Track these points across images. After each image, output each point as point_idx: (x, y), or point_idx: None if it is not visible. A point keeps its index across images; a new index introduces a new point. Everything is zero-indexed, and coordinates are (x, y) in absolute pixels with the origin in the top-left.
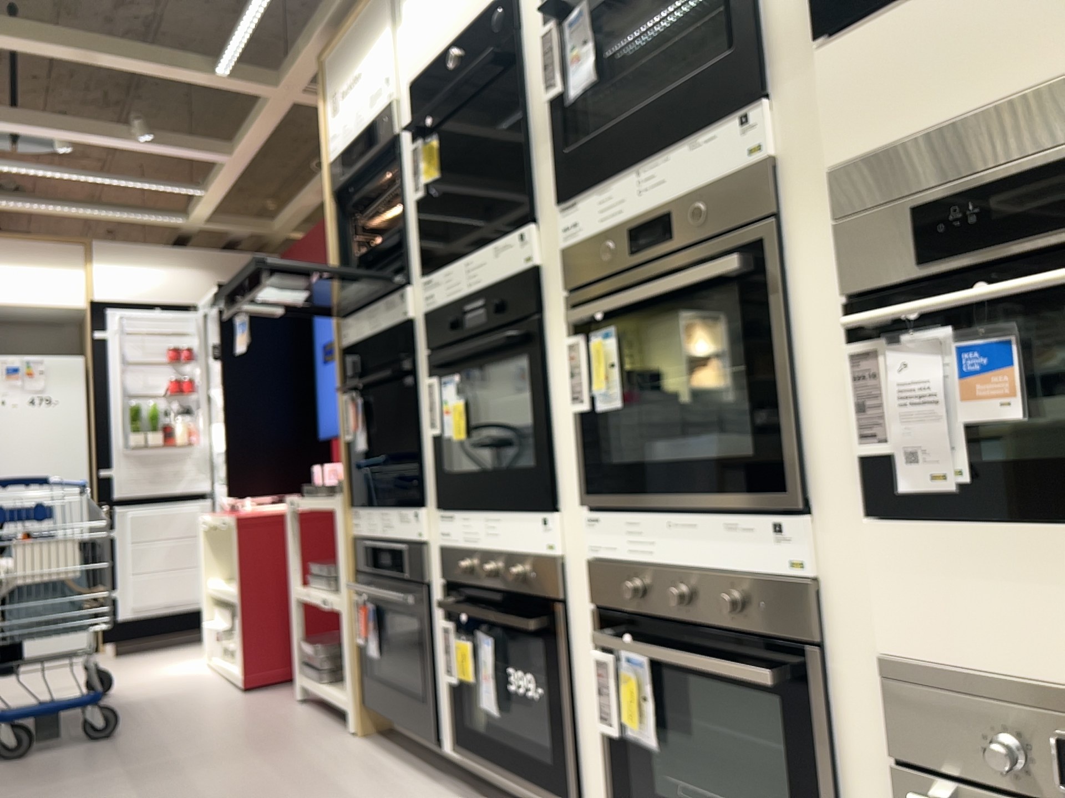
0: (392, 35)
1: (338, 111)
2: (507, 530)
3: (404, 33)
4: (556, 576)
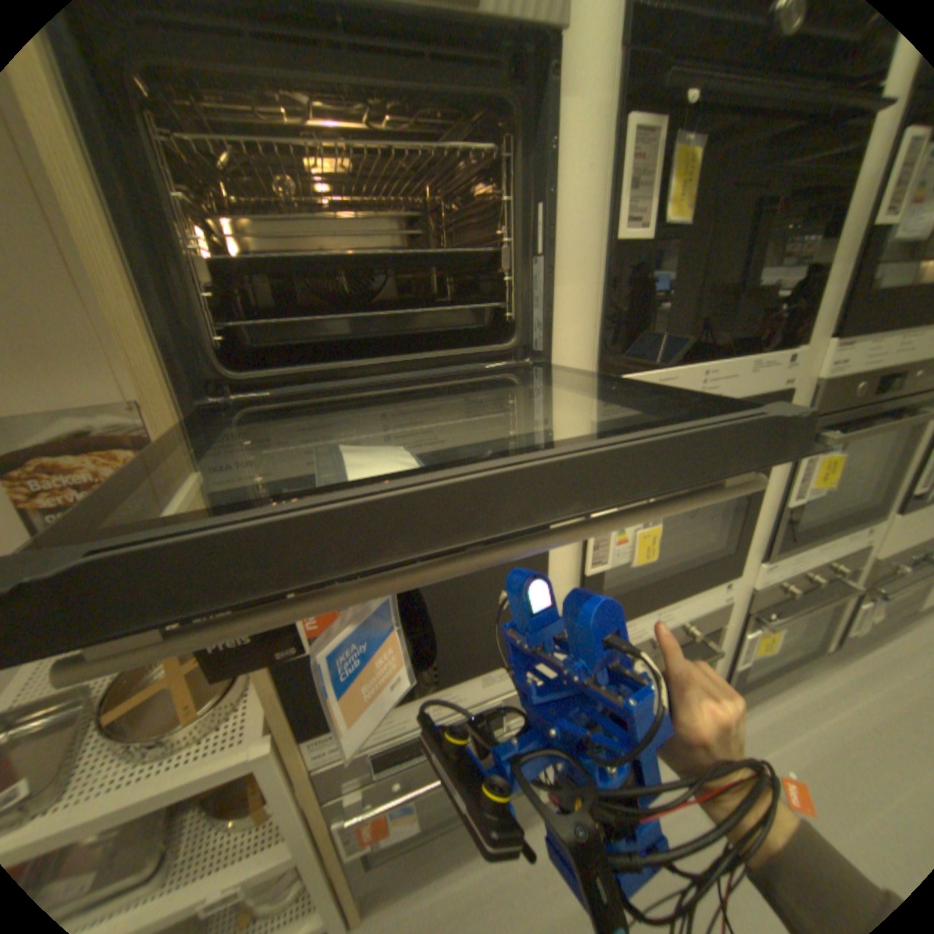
0: None
1: None
2: (687, 609)
3: None
4: (728, 614)
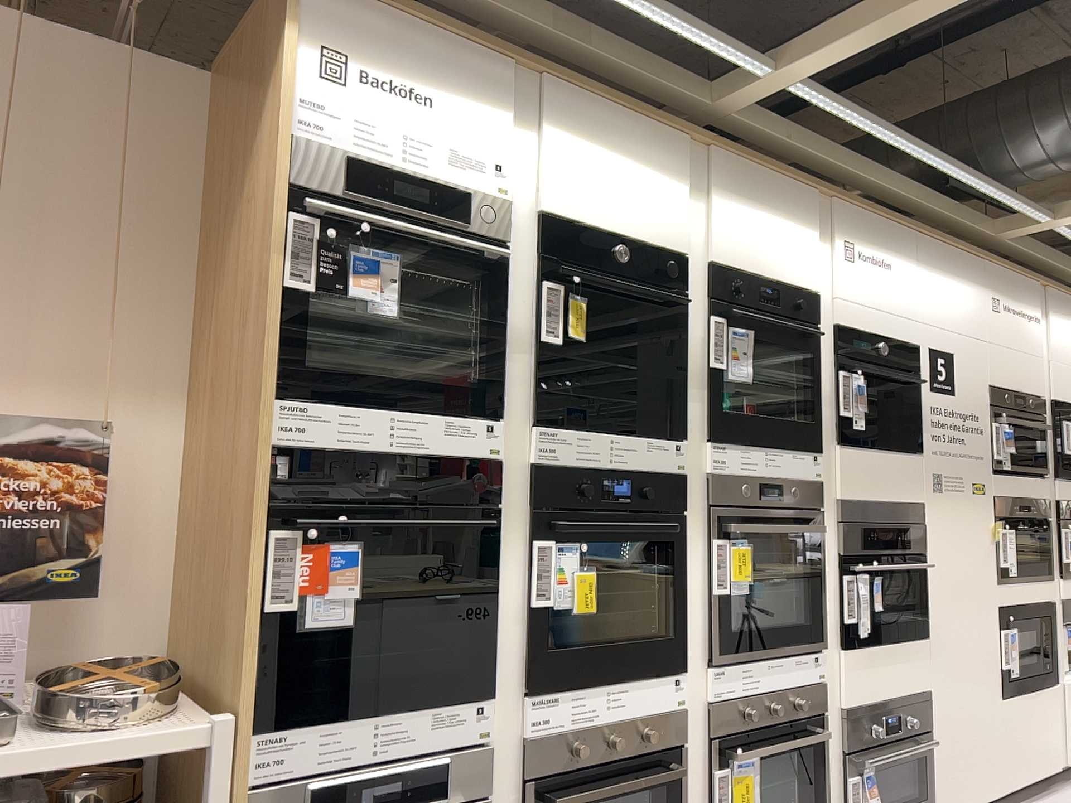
0: (514, 129)
1: (351, 88)
2: (636, 695)
3: (548, 156)
4: (684, 723)
